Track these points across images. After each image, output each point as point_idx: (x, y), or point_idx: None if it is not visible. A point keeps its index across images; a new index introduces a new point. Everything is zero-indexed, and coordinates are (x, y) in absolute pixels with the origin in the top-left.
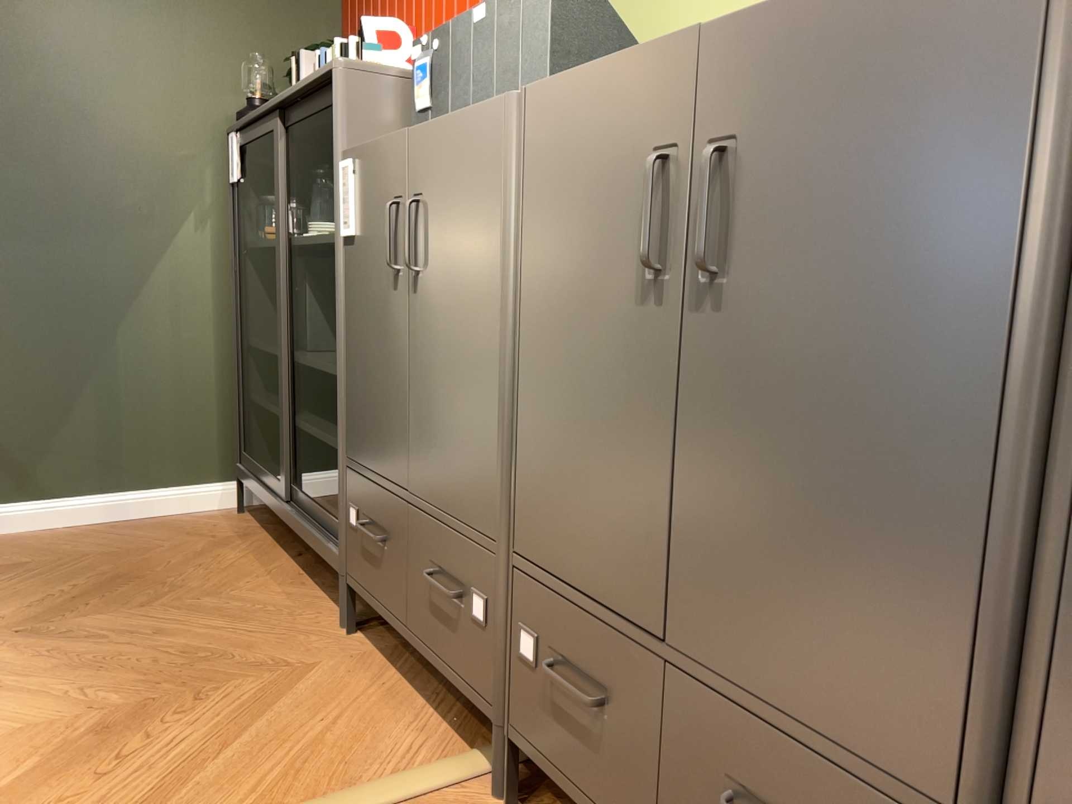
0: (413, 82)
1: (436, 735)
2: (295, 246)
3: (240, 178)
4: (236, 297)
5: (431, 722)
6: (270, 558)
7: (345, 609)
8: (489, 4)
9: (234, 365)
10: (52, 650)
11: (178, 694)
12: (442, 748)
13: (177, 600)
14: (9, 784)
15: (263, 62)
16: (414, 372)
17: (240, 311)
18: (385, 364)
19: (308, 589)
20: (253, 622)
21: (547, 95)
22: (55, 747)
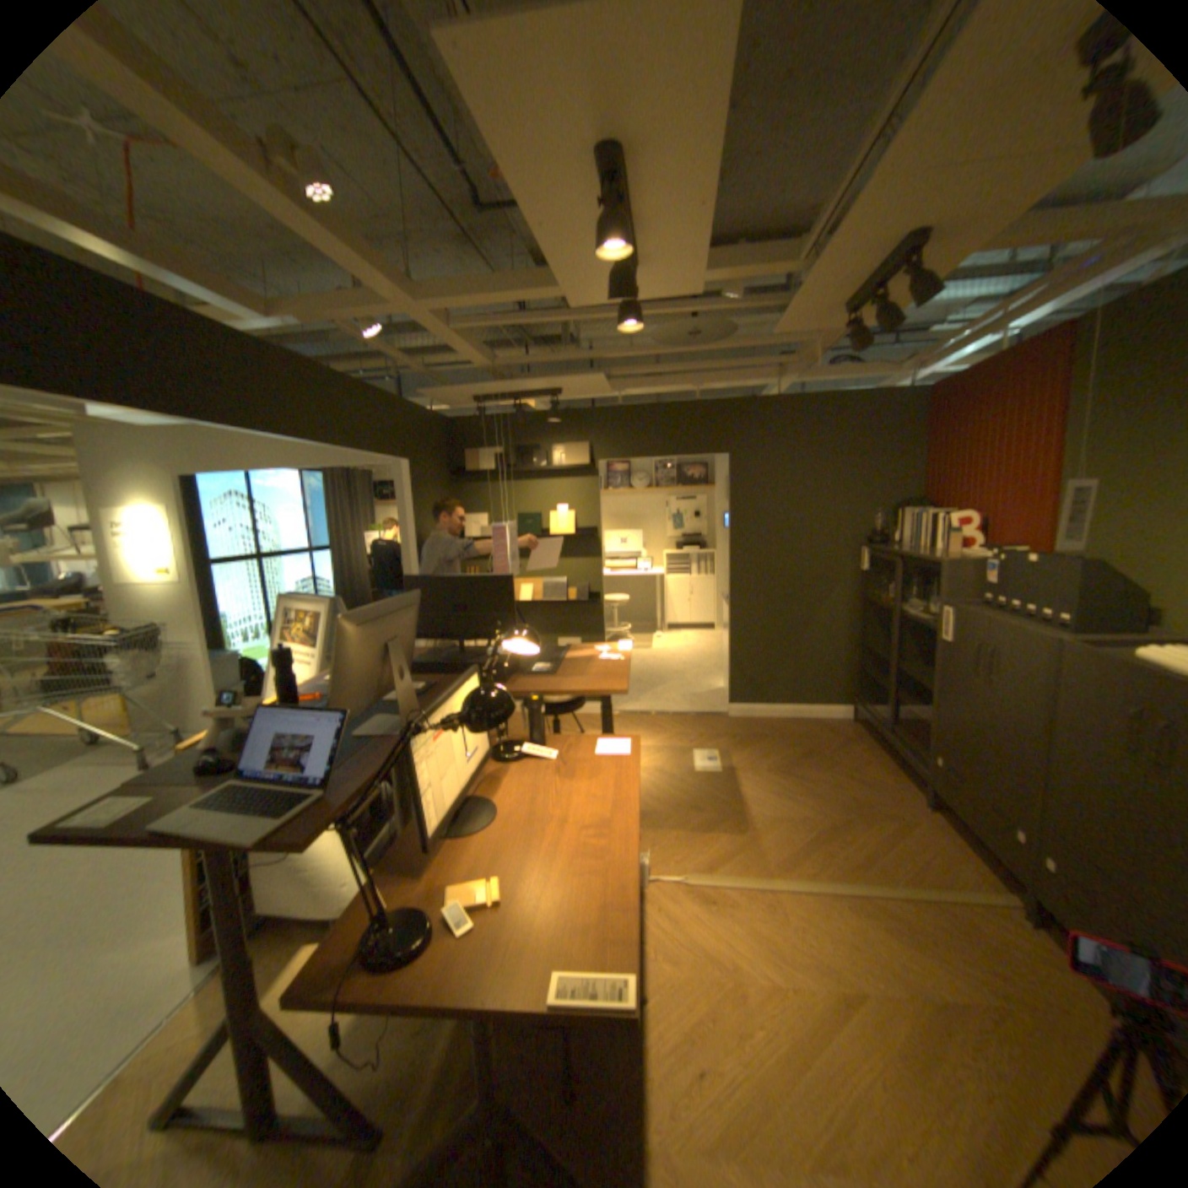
0: (988, 565)
1: (994, 882)
2: (905, 616)
3: (868, 569)
4: (862, 622)
5: (990, 875)
6: (881, 758)
7: (934, 803)
8: (1042, 555)
9: (858, 654)
10: (802, 786)
11: (862, 823)
12: (998, 890)
13: (844, 773)
14: (812, 842)
15: (883, 511)
16: (990, 721)
17: (863, 630)
18: (970, 708)
19: (907, 782)
20: (884, 794)
21: (1079, 651)
22: (822, 832)
